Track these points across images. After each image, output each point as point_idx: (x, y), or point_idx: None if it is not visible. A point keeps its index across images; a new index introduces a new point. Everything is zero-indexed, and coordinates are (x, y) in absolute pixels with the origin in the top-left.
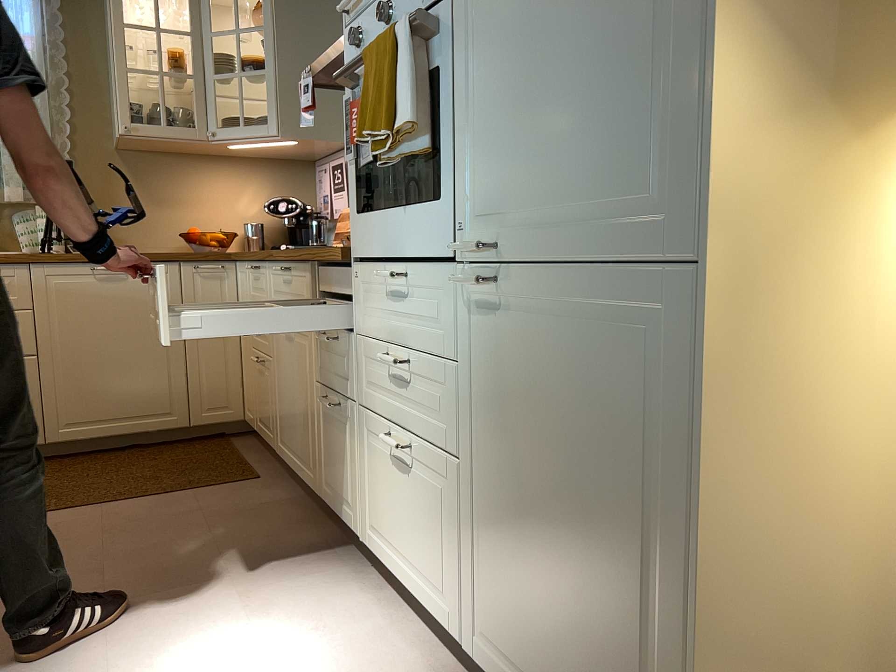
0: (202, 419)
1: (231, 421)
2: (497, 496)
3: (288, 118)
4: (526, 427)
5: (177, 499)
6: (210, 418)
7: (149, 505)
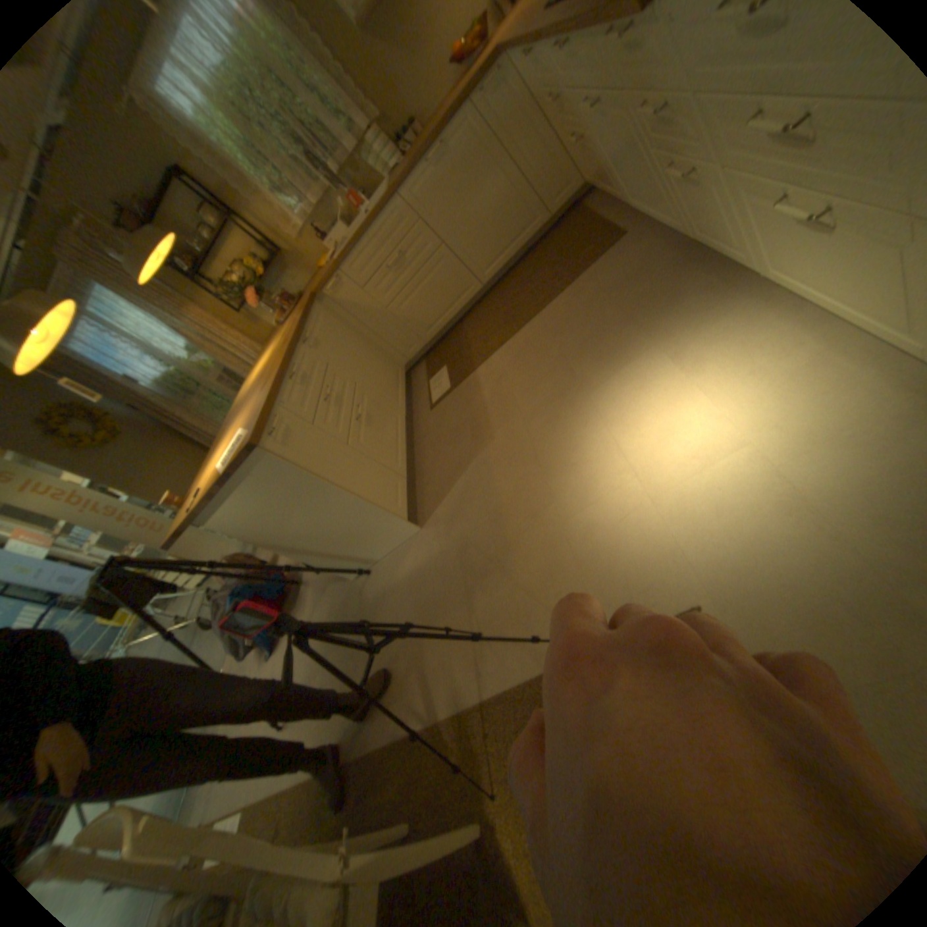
0: (557, 203)
1: (577, 188)
2: None
3: None
4: None
5: (580, 282)
6: (562, 198)
7: (566, 297)
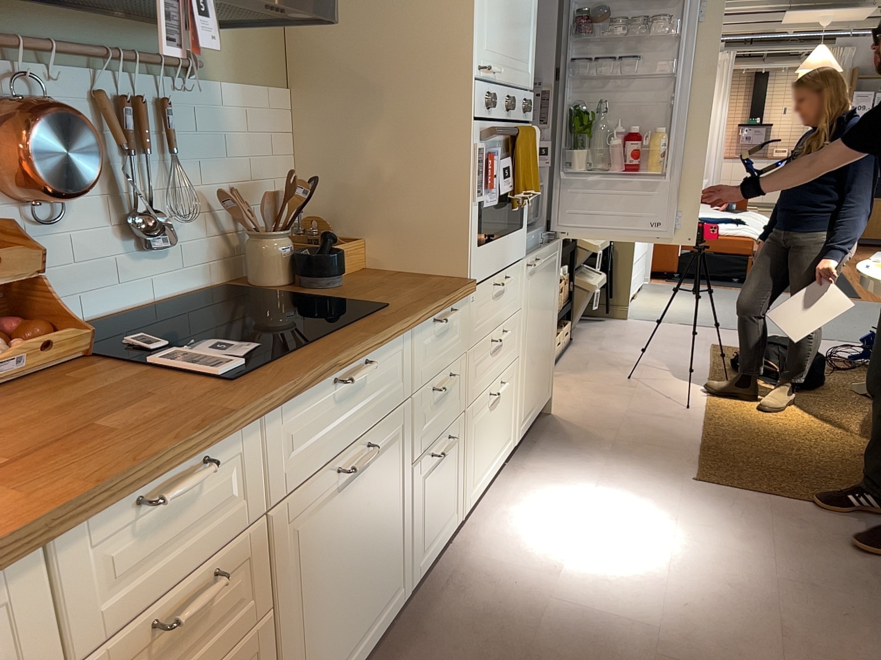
0: None
1: None
2: (529, 351)
3: None
4: (537, 312)
5: None
6: None
7: None
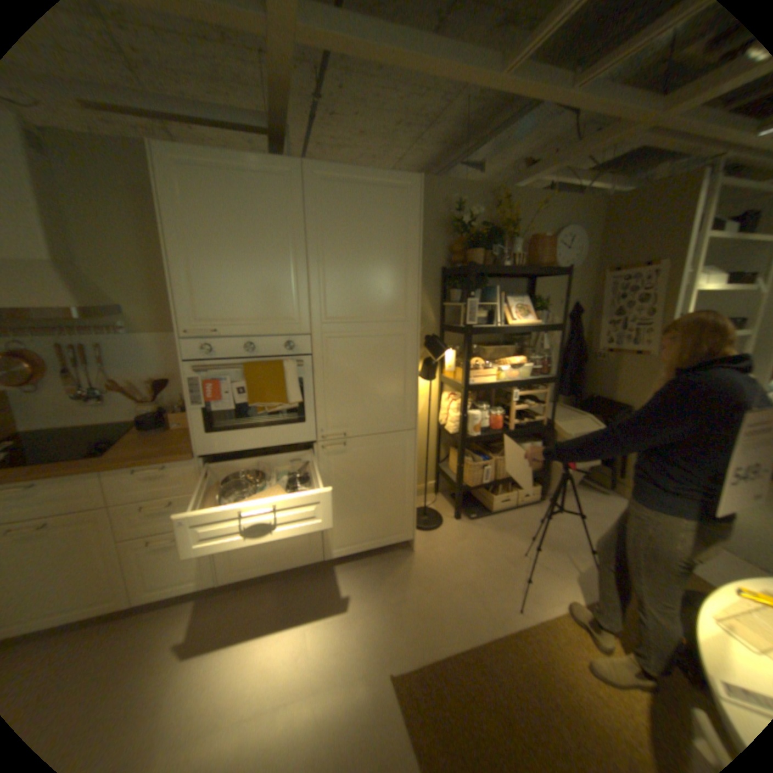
0: None
1: None
2: (341, 504)
3: None
4: (356, 479)
5: None
6: None
7: None
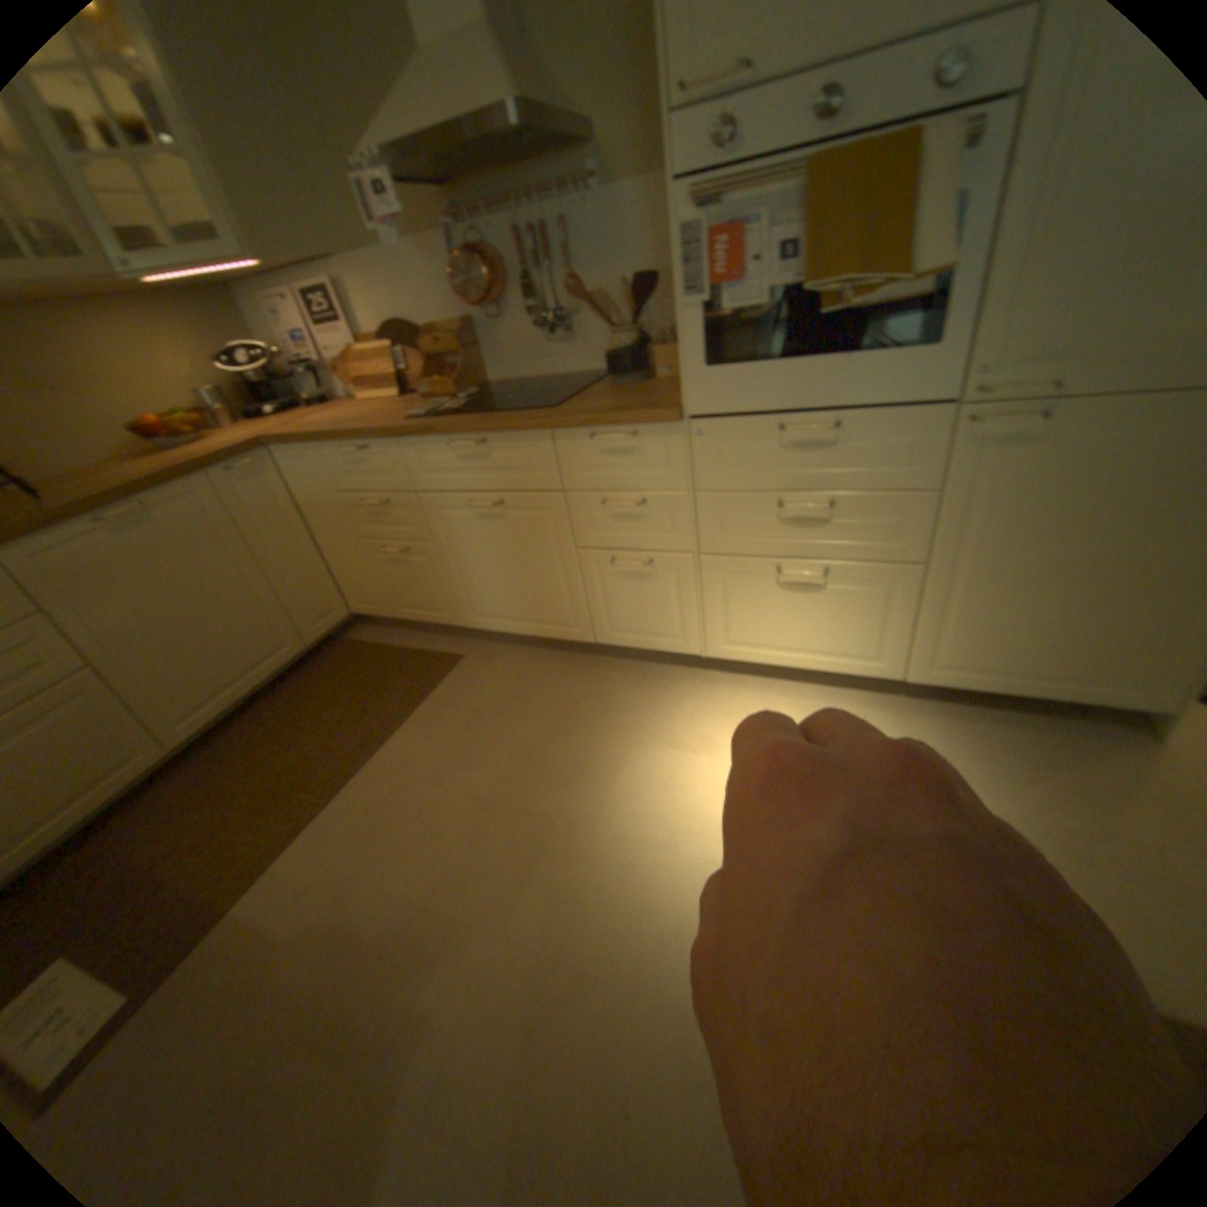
0: (313, 635)
1: (338, 622)
2: (984, 574)
3: (244, 226)
4: (1051, 519)
5: (426, 715)
6: (320, 629)
7: (414, 735)
